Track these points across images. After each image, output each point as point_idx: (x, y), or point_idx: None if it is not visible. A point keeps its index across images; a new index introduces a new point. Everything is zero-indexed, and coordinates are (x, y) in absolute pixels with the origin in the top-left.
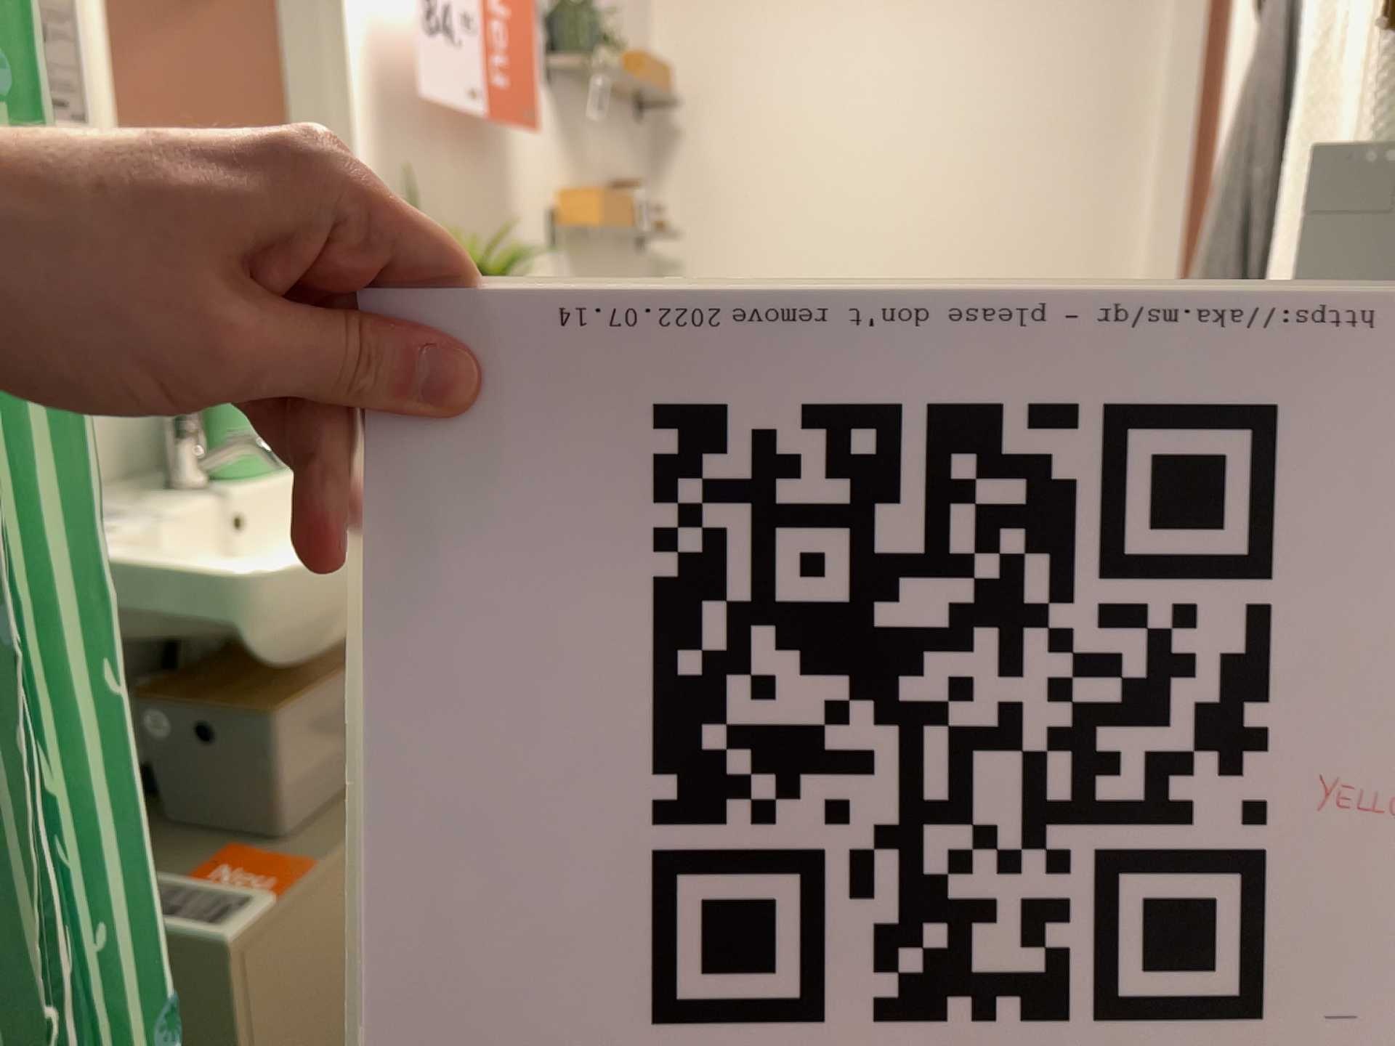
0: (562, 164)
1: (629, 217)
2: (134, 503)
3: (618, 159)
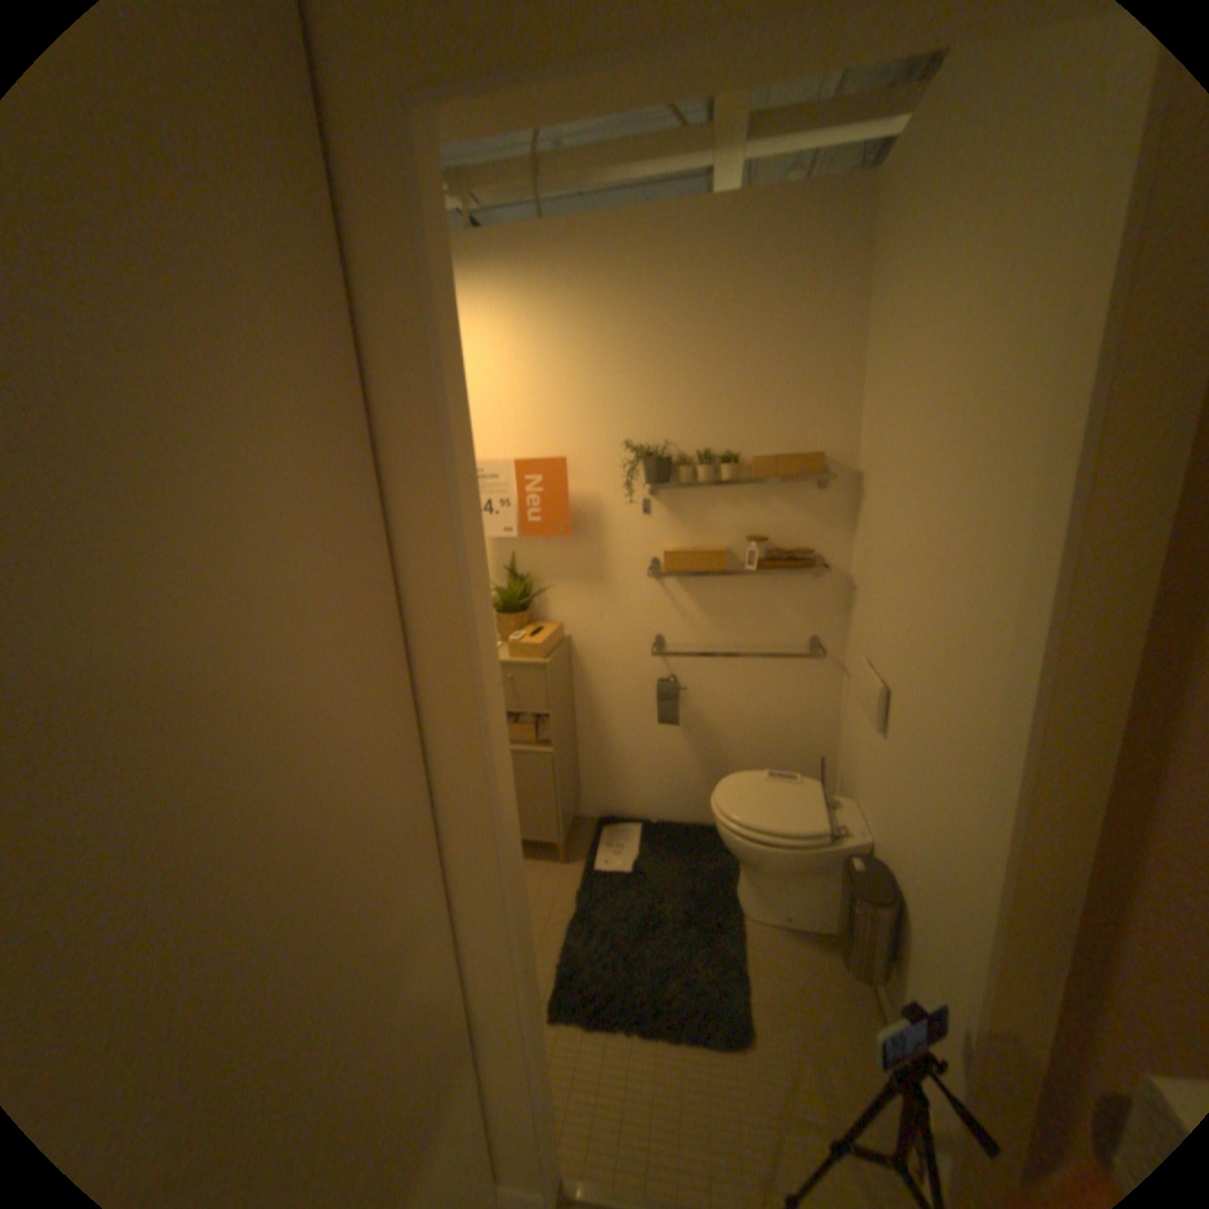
0: (666, 527)
1: (711, 557)
2: None
3: (767, 510)
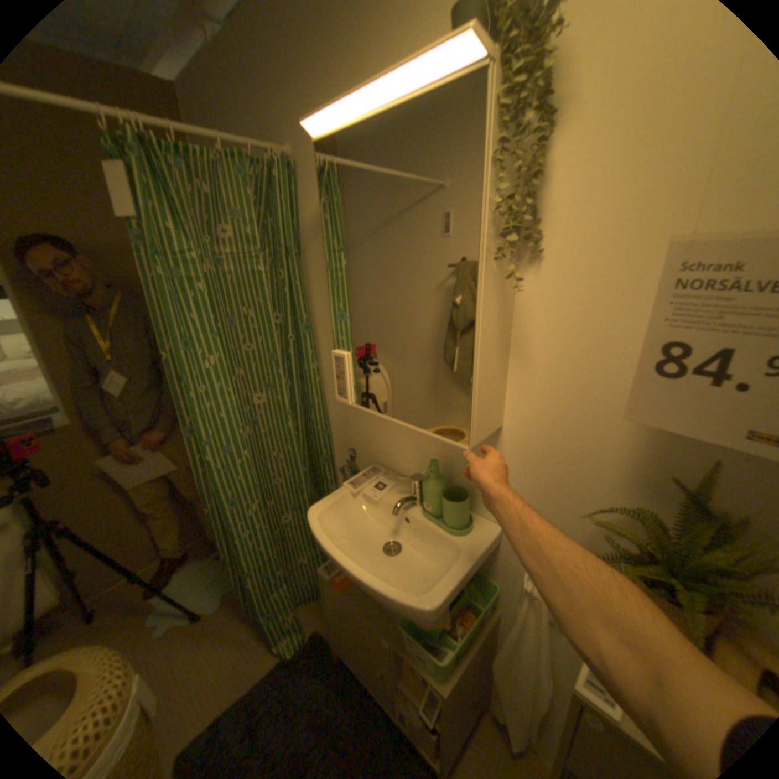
0: None
1: None
2: (396, 487)
3: None
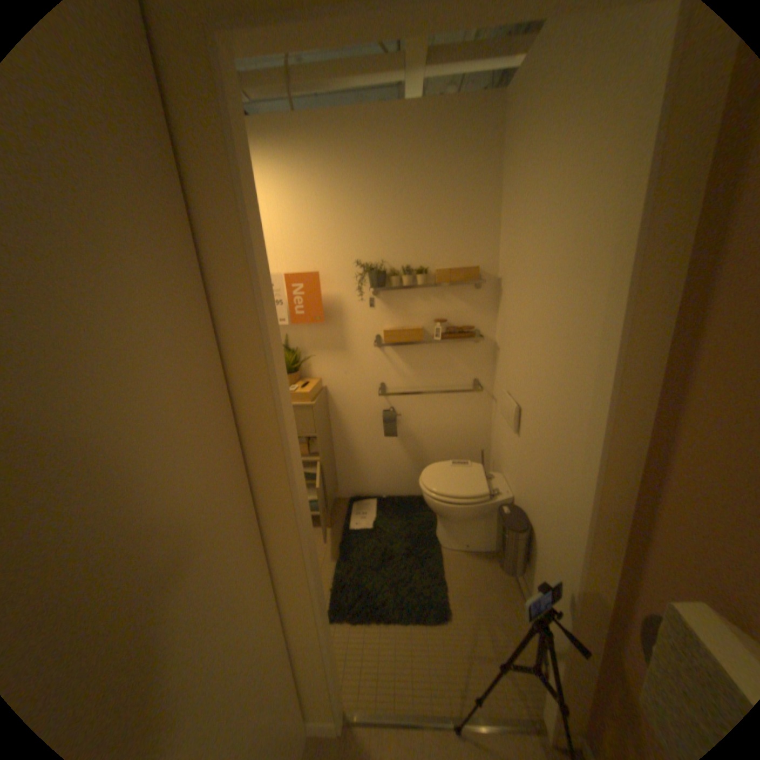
0: (384, 315)
1: (413, 333)
2: None
3: (446, 303)
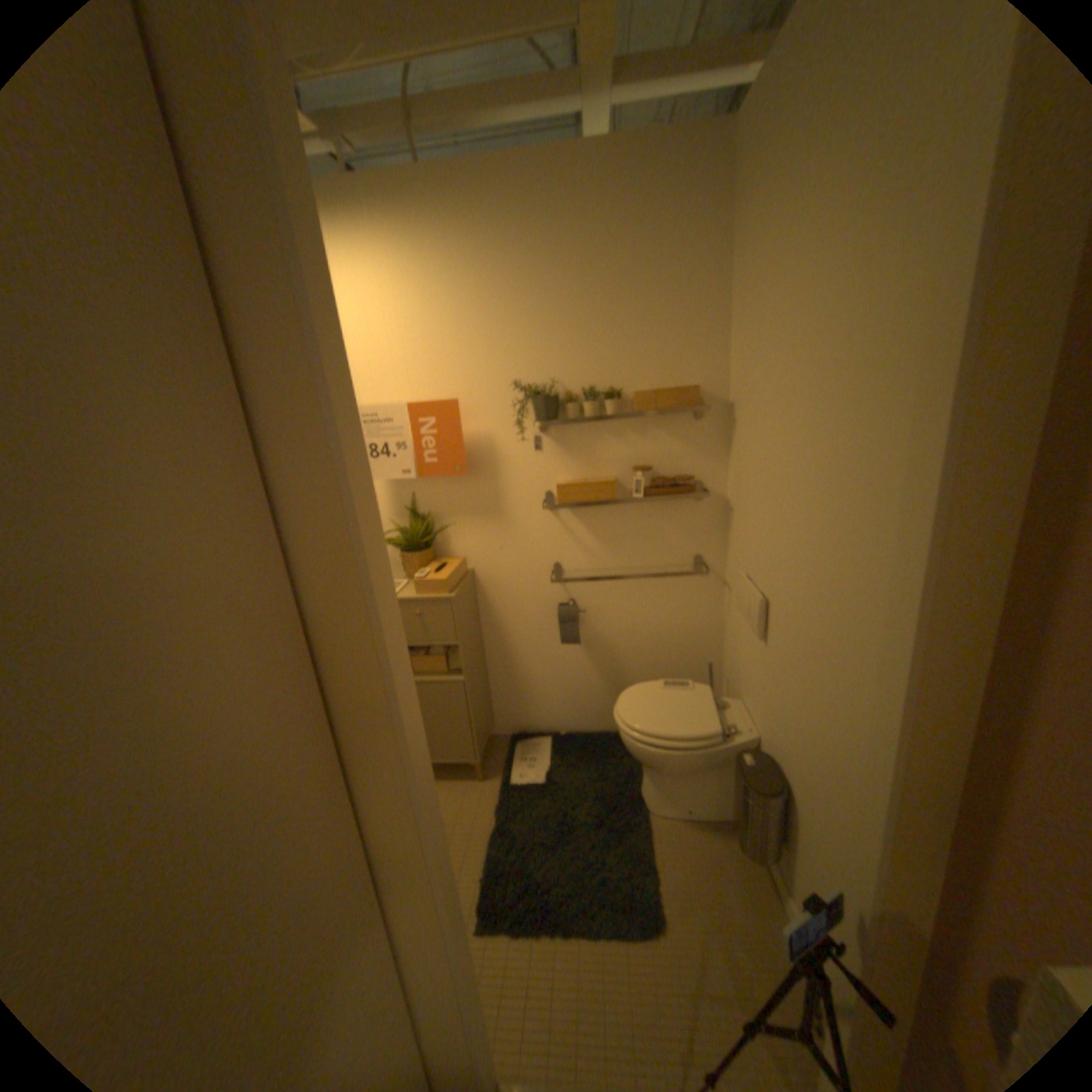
0: (557, 462)
1: (601, 488)
2: None
3: (650, 442)
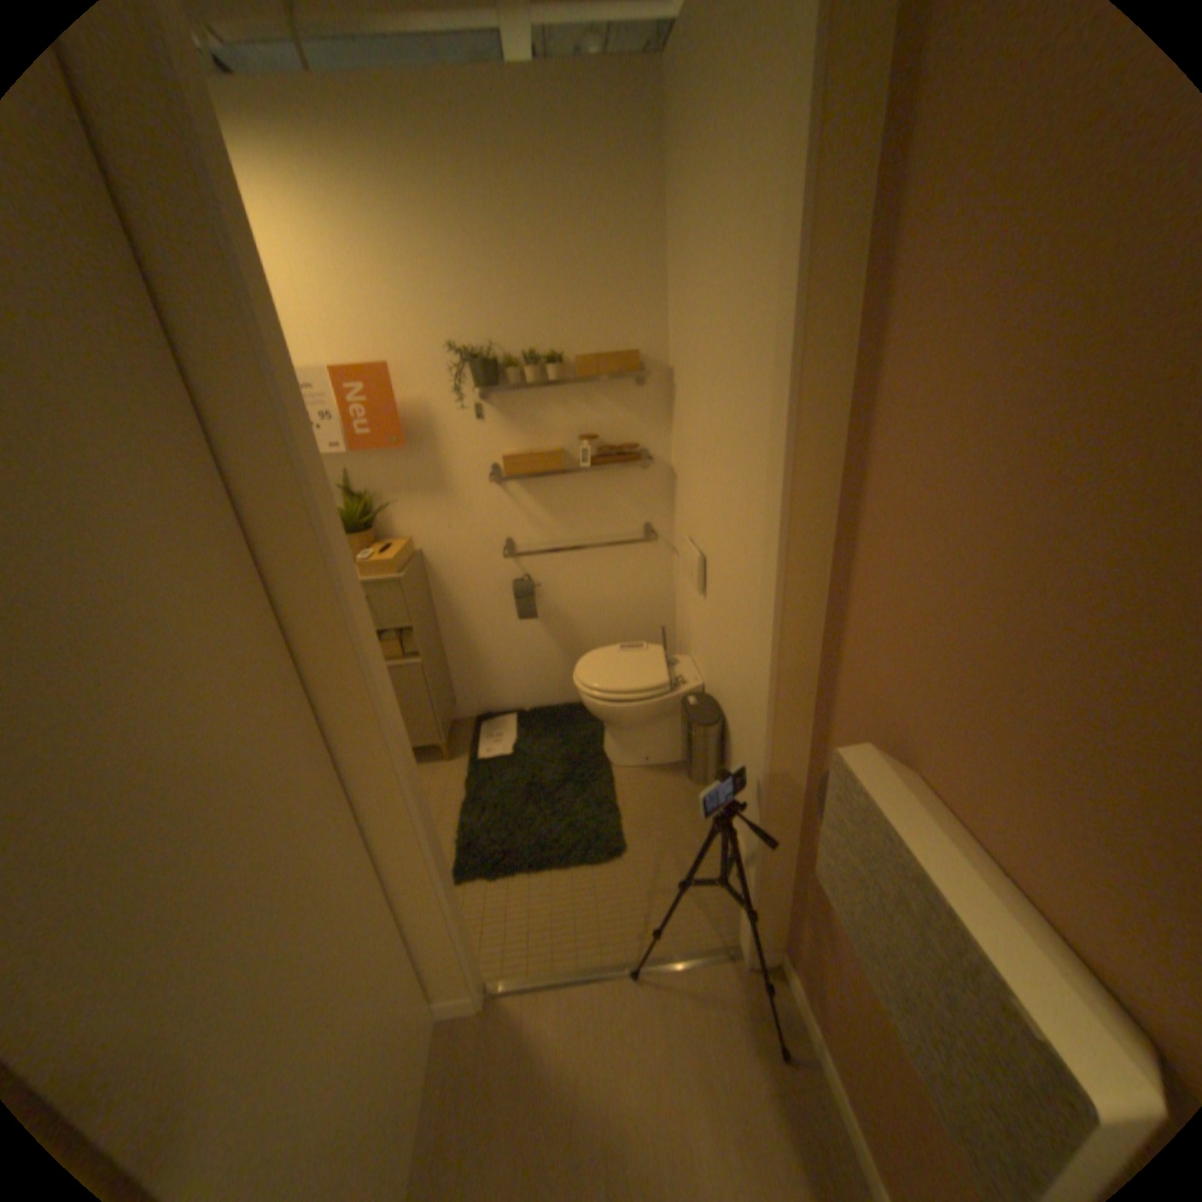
0: (502, 432)
1: (548, 458)
2: None
3: (595, 410)
